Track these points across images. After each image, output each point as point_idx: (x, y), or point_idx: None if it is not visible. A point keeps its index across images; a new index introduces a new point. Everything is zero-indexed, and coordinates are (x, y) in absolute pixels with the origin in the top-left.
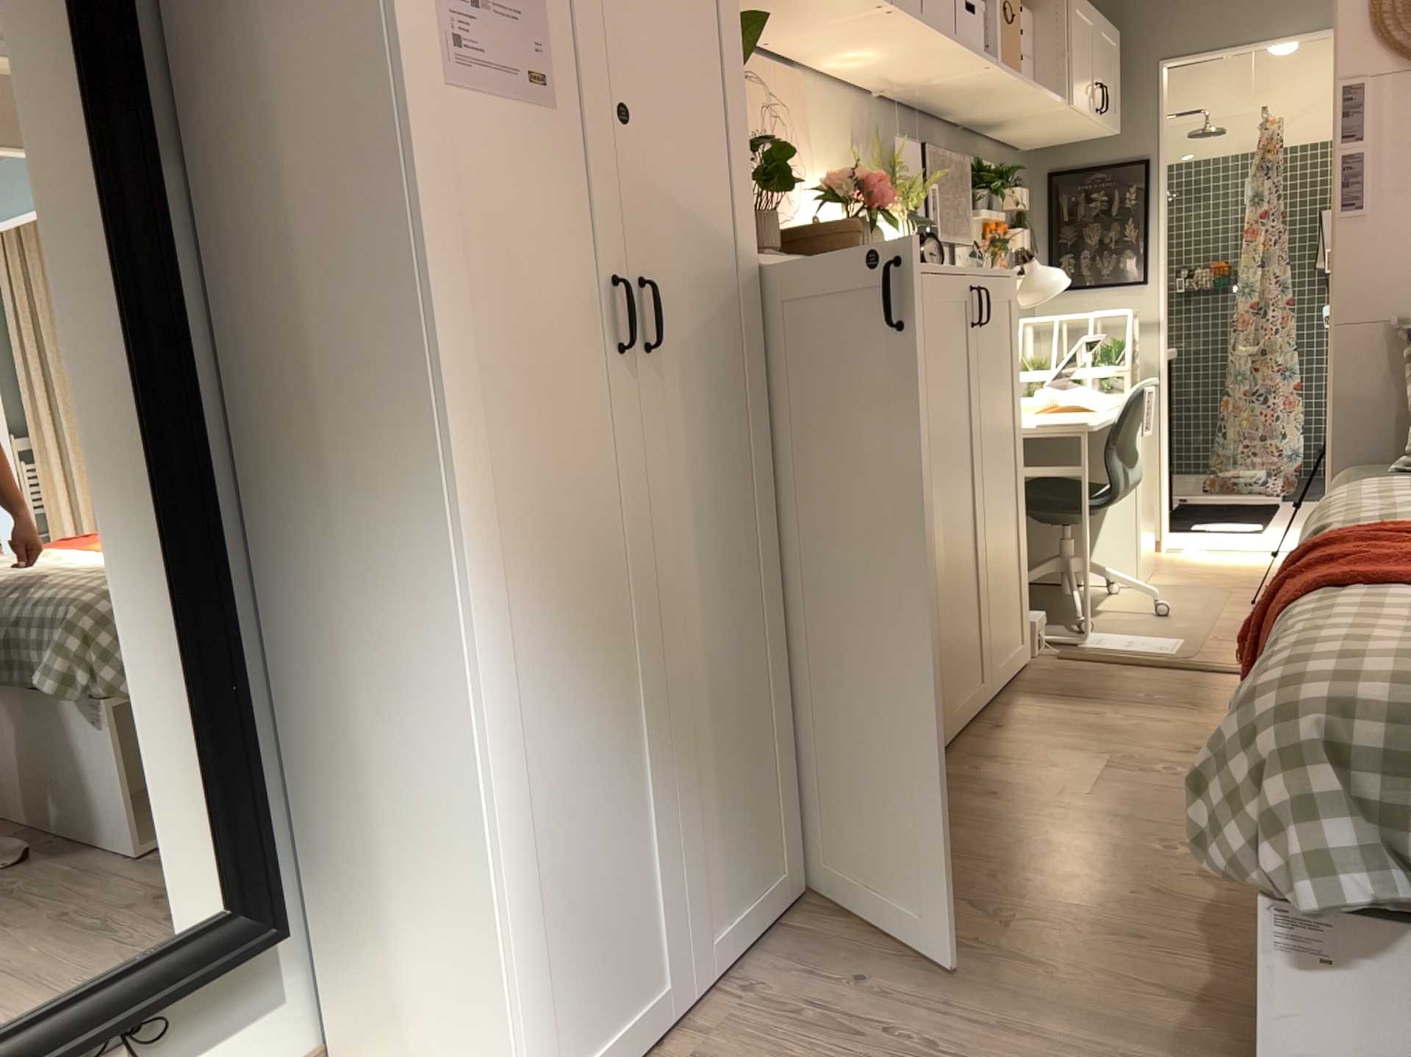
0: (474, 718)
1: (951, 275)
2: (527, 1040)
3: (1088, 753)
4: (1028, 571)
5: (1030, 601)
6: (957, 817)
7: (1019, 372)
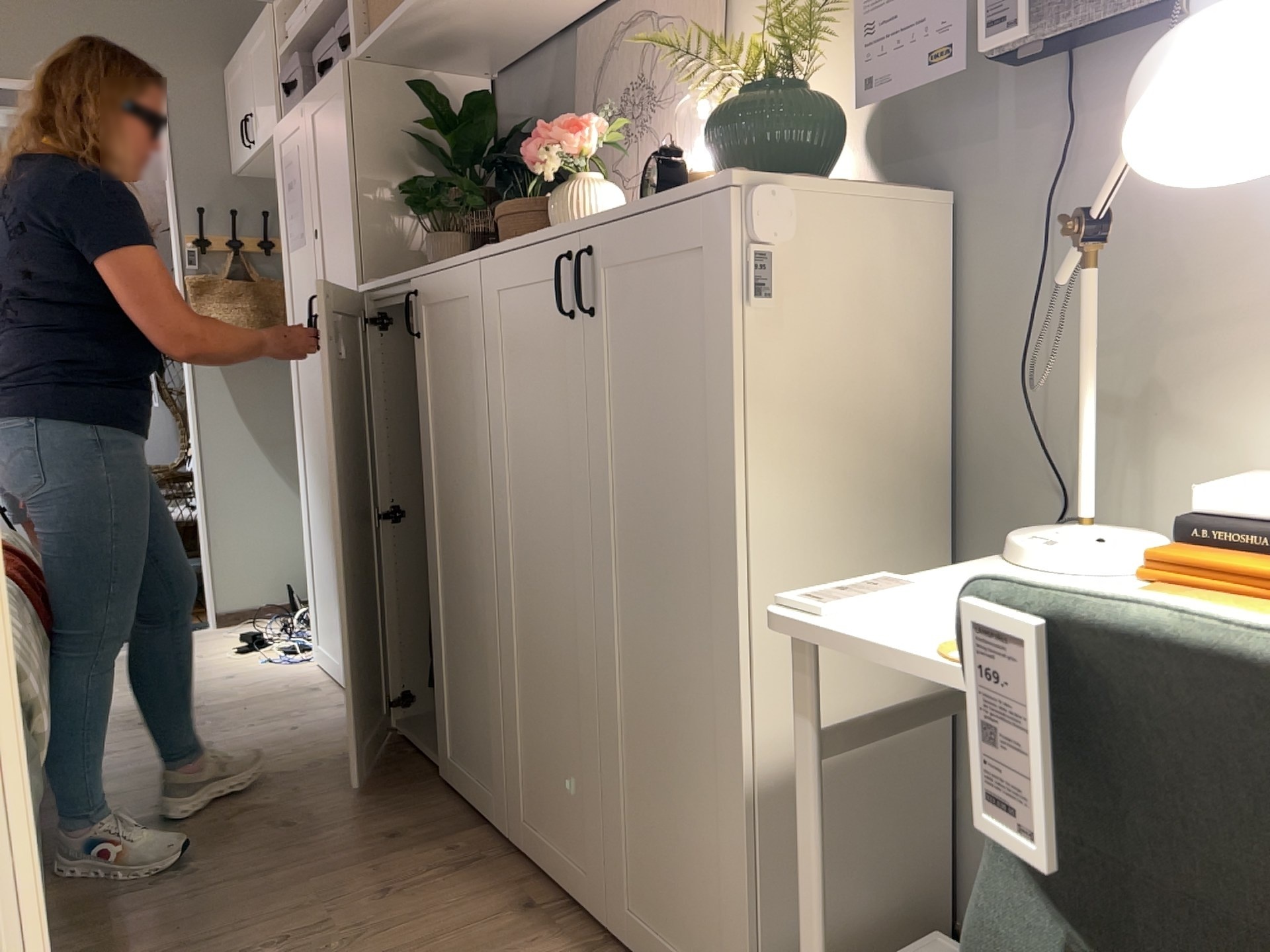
0: (298, 480)
1: (524, 250)
2: (310, 609)
3: (377, 935)
4: (741, 869)
5: (749, 943)
6: (389, 810)
7: (732, 415)
